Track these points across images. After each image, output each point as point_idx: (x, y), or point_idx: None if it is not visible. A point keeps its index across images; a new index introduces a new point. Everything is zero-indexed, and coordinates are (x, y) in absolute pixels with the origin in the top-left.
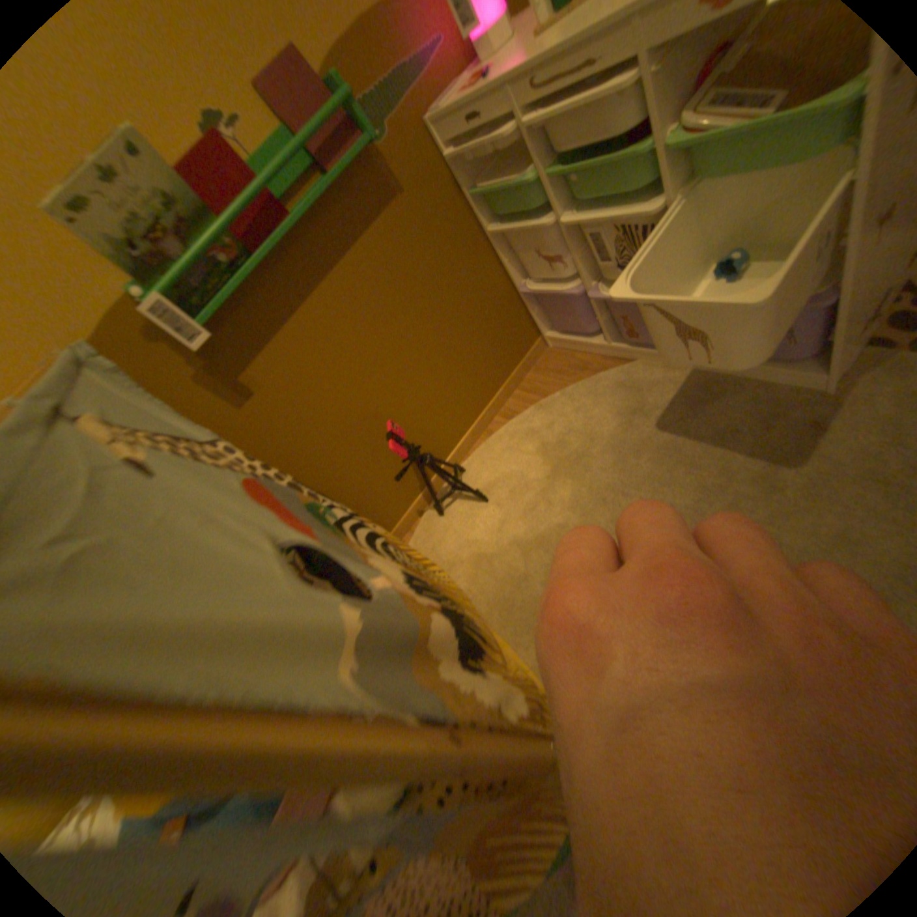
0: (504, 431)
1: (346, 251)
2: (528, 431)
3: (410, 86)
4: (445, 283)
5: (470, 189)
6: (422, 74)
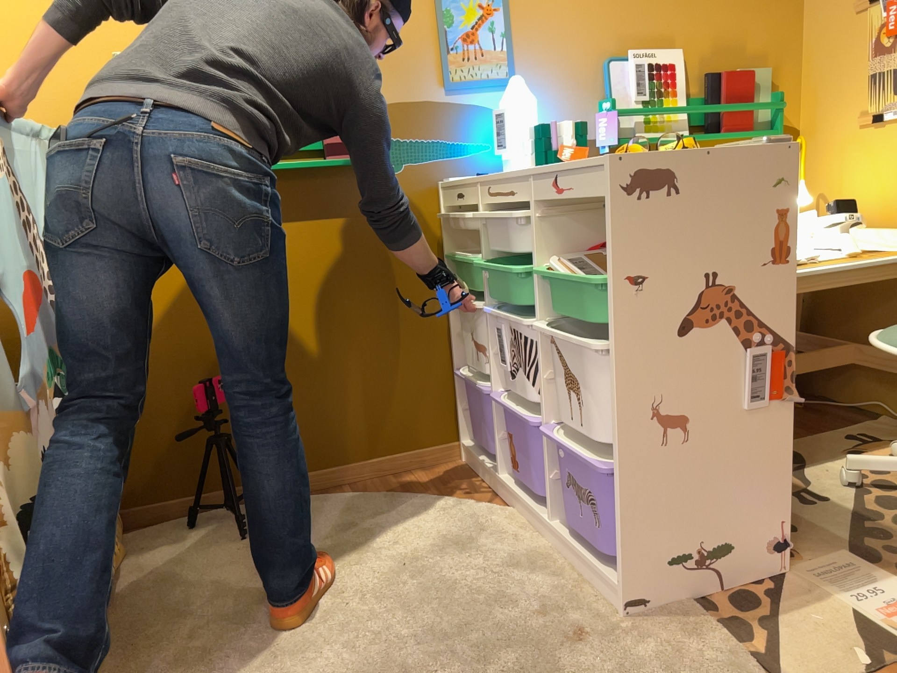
0: (335, 495)
1: (304, 219)
2: (353, 507)
3: (443, 159)
4: (379, 308)
5: (450, 252)
6: (458, 158)
